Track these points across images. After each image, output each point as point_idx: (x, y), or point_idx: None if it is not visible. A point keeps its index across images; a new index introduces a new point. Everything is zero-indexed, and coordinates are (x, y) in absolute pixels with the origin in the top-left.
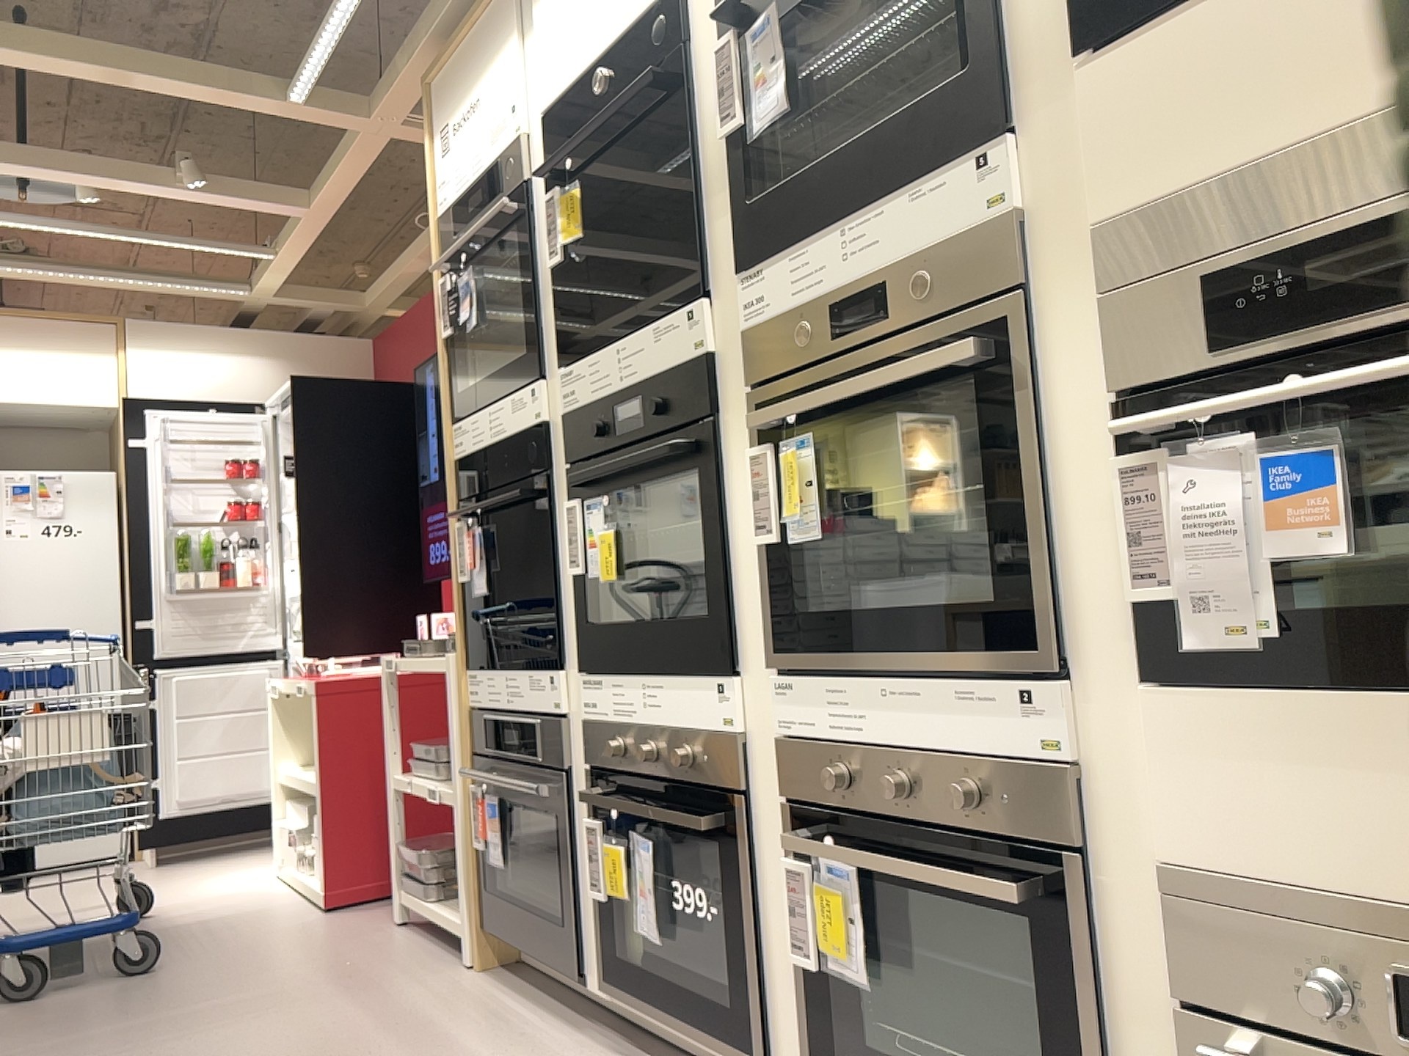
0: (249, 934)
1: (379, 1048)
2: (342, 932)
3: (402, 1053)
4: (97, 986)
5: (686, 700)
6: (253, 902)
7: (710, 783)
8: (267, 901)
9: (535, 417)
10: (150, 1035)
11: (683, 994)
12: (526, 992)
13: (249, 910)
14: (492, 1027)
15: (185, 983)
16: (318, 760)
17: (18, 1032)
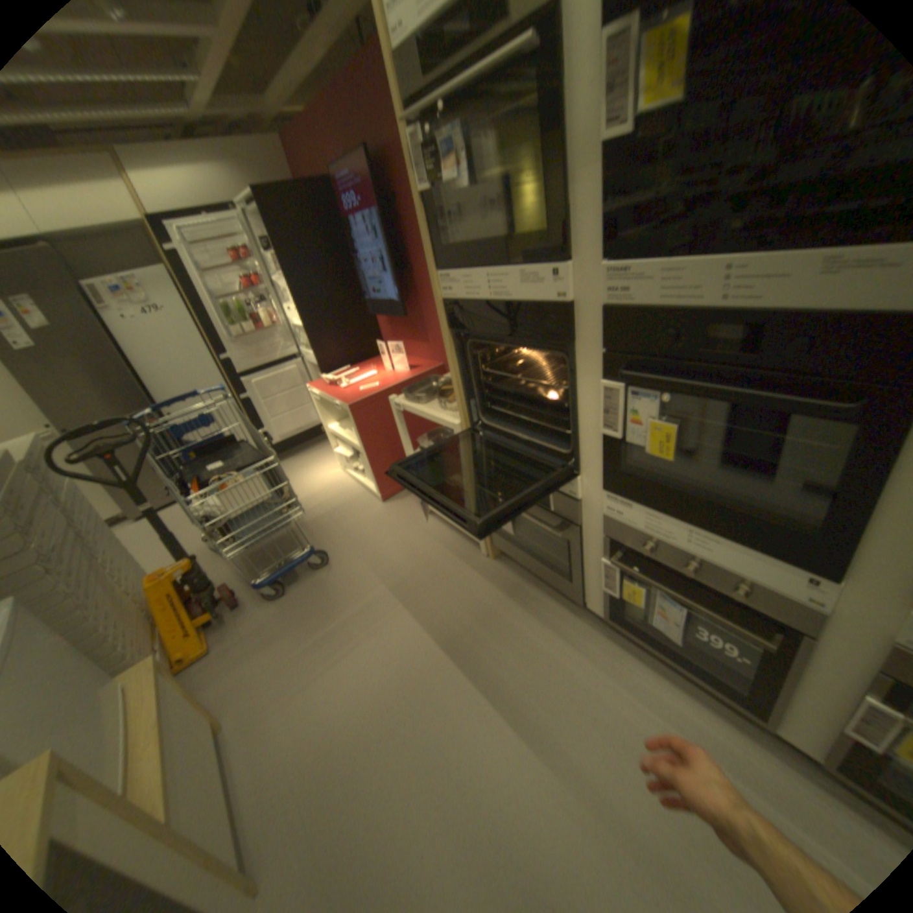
0: (356, 528)
1: (484, 642)
2: (402, 524)
3: (499, 646)
4: (306, 583)
5: (756, 565)
6: (342, 498)
7: (770, 615)
8: (349, 495)
9: (559, 298)
10: (358, 632)
11: (692, 664)
12: (530, 581)
13: (344, 504)
14: (532, 619)
15: (349, 578)
16: (360, 444)
17: (289, 630)
